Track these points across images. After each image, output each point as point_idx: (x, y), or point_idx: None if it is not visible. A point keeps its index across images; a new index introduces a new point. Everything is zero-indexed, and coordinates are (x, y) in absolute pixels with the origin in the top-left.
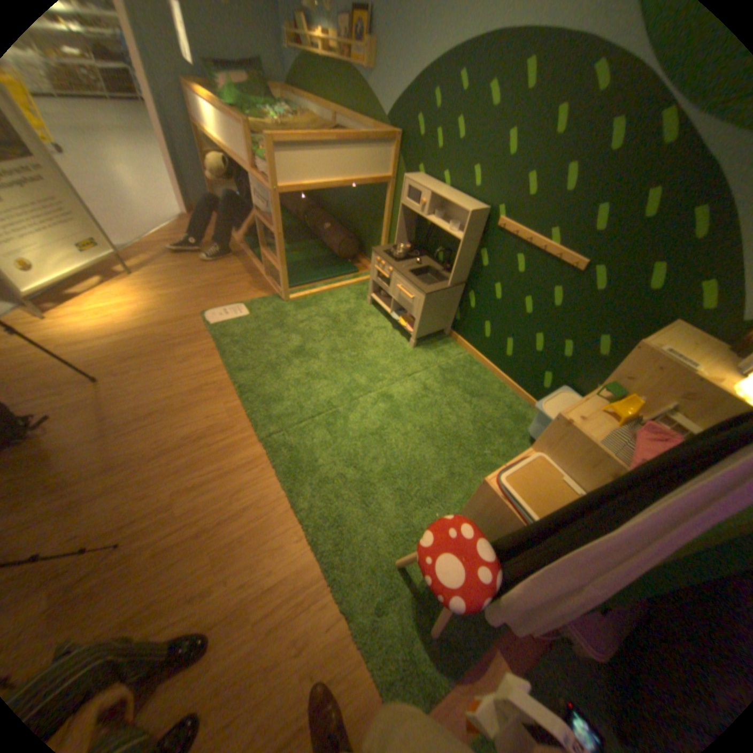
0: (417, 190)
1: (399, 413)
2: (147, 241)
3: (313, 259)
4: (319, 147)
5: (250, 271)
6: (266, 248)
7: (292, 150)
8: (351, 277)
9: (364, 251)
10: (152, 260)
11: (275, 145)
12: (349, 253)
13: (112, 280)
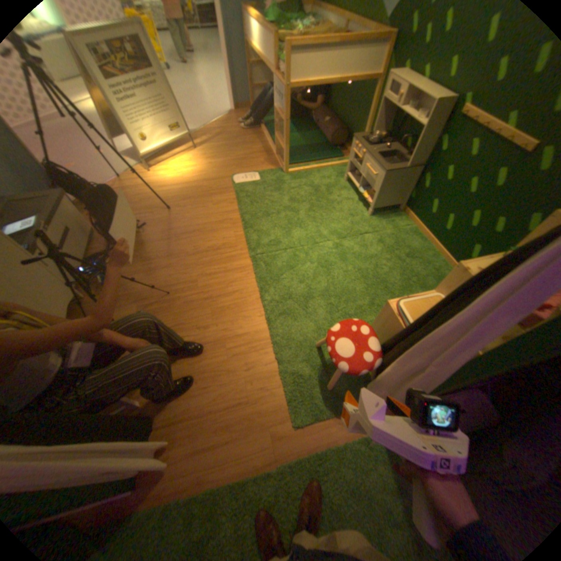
0: (400, 84)
1: (345, 258)
2: (207, 127)
3: (311, 145)
4: (327, 50)
5: (266, 151)
6: (278, 133)
7: (306, 53)
8: (337, 160)
9: (351, 140)
10: (208, 140)
11: (294, 50)
12: (339, 141)
13: (185, 152)
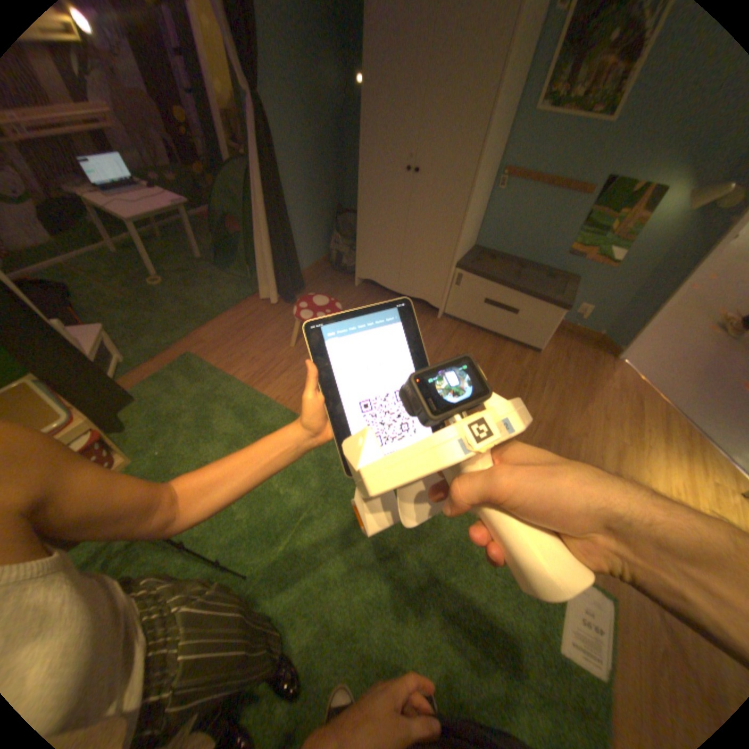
0: None
1: (204, 563)
2: None
3: None
4: None
5: None
6: None
7: None
8: None
9: None
10: None
11: None
12: None
13: None
